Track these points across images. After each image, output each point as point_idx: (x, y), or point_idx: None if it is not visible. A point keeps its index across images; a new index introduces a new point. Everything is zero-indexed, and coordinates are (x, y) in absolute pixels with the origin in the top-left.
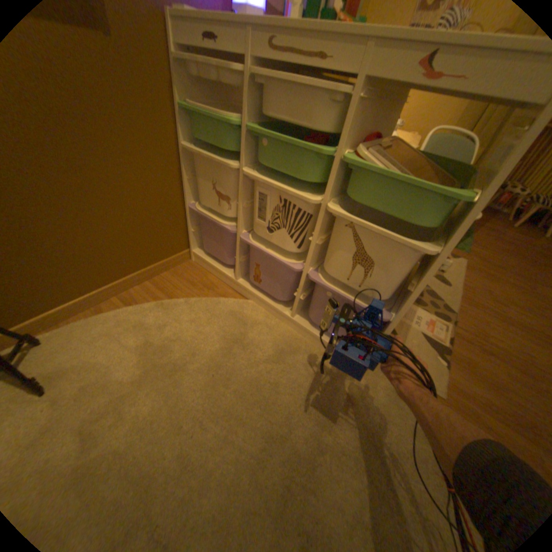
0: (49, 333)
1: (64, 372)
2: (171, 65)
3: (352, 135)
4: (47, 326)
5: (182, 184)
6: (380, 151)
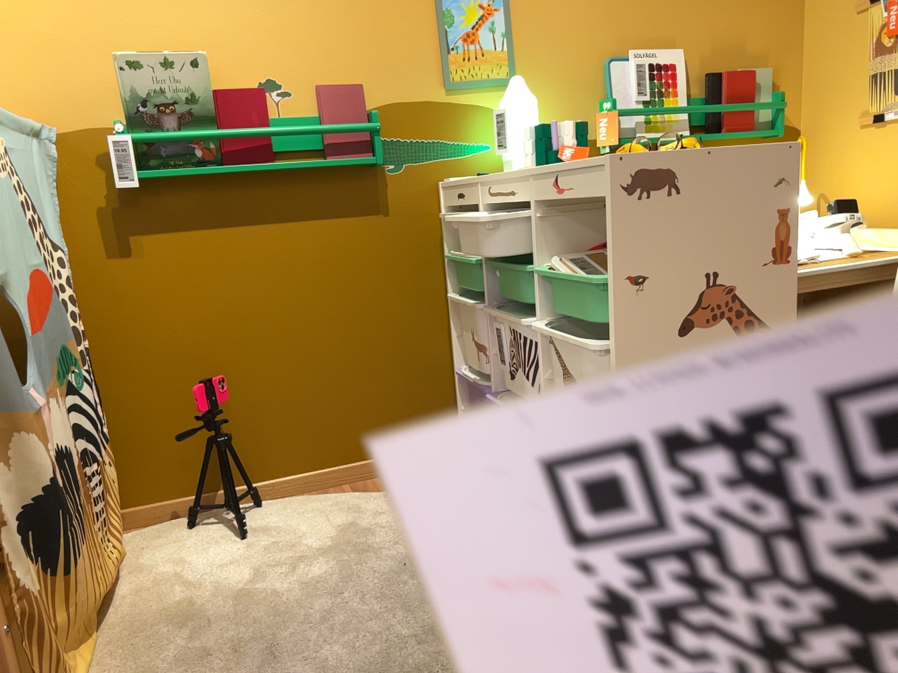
0: (270, 500)
1: (264, 528)
2: (441, 223)
3: (546, 251)
4: (271, 494)
5: (451, 344)
6: (574, 261)
